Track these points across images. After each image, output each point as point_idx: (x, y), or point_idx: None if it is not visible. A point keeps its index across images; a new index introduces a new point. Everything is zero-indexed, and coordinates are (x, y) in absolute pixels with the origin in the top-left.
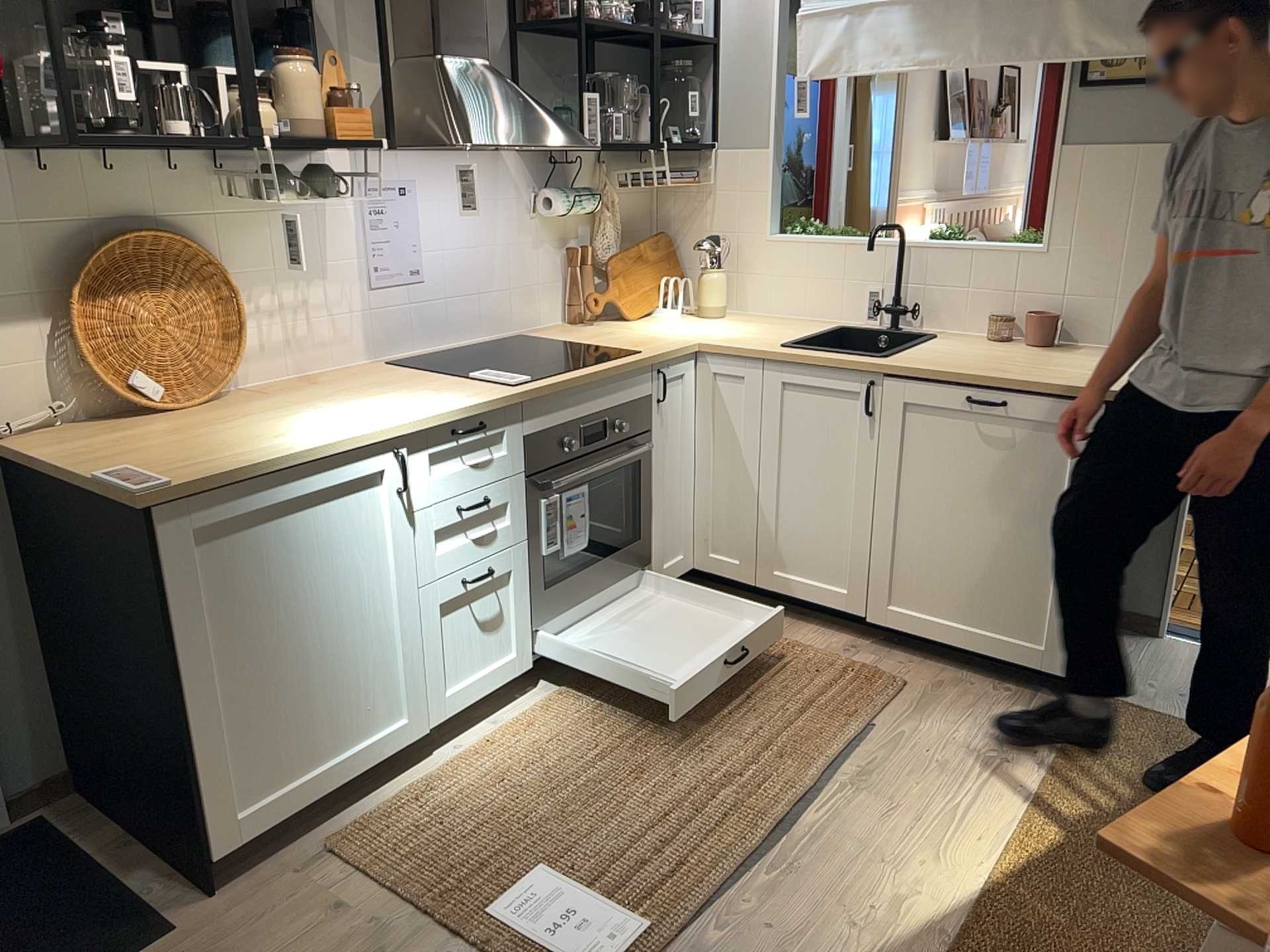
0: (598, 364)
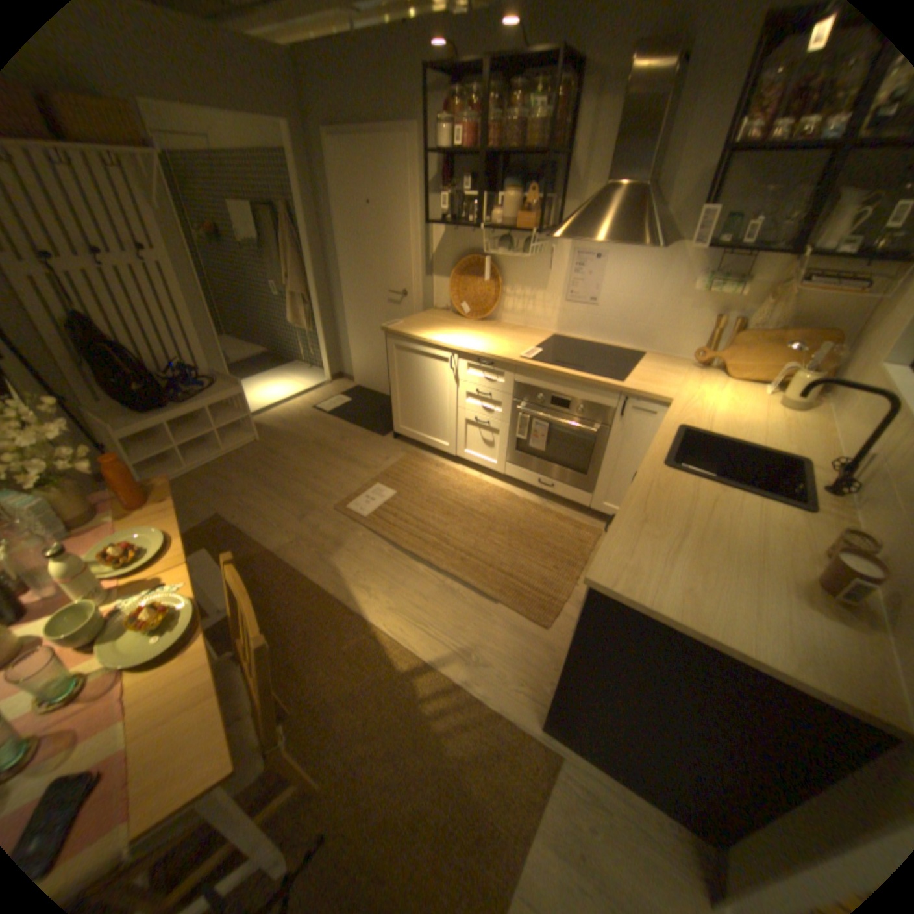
0: (579, 372)
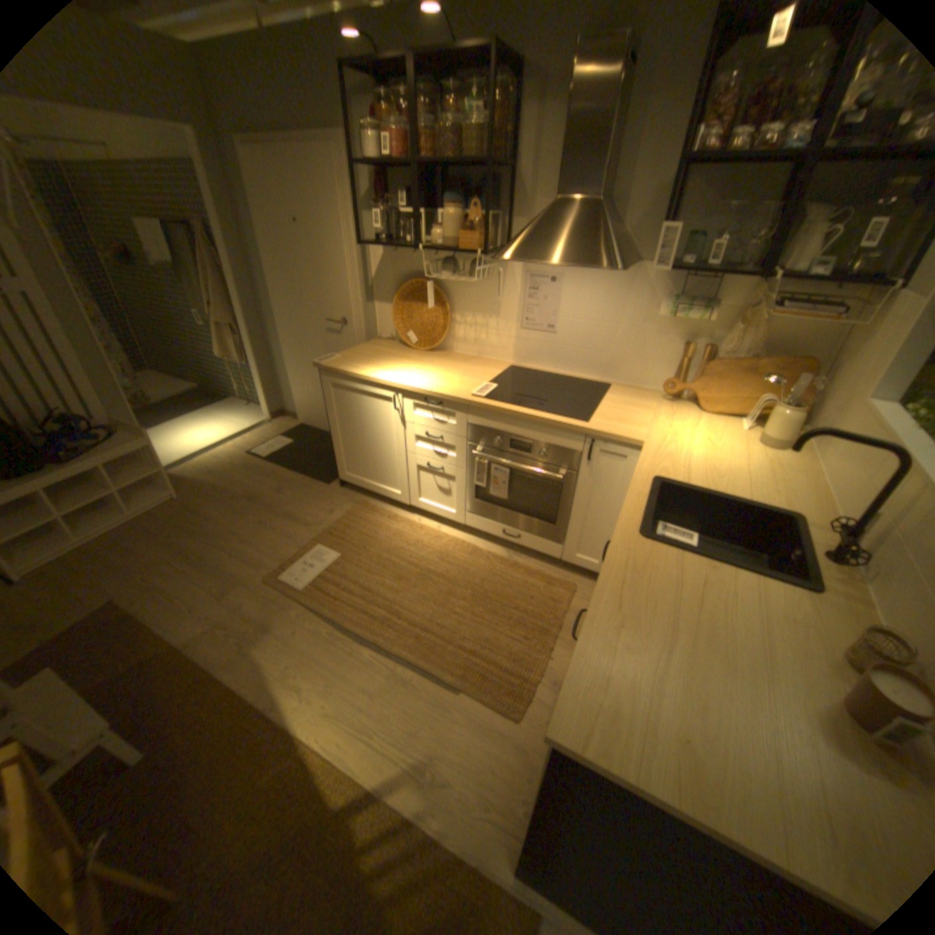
0: (538, 412)
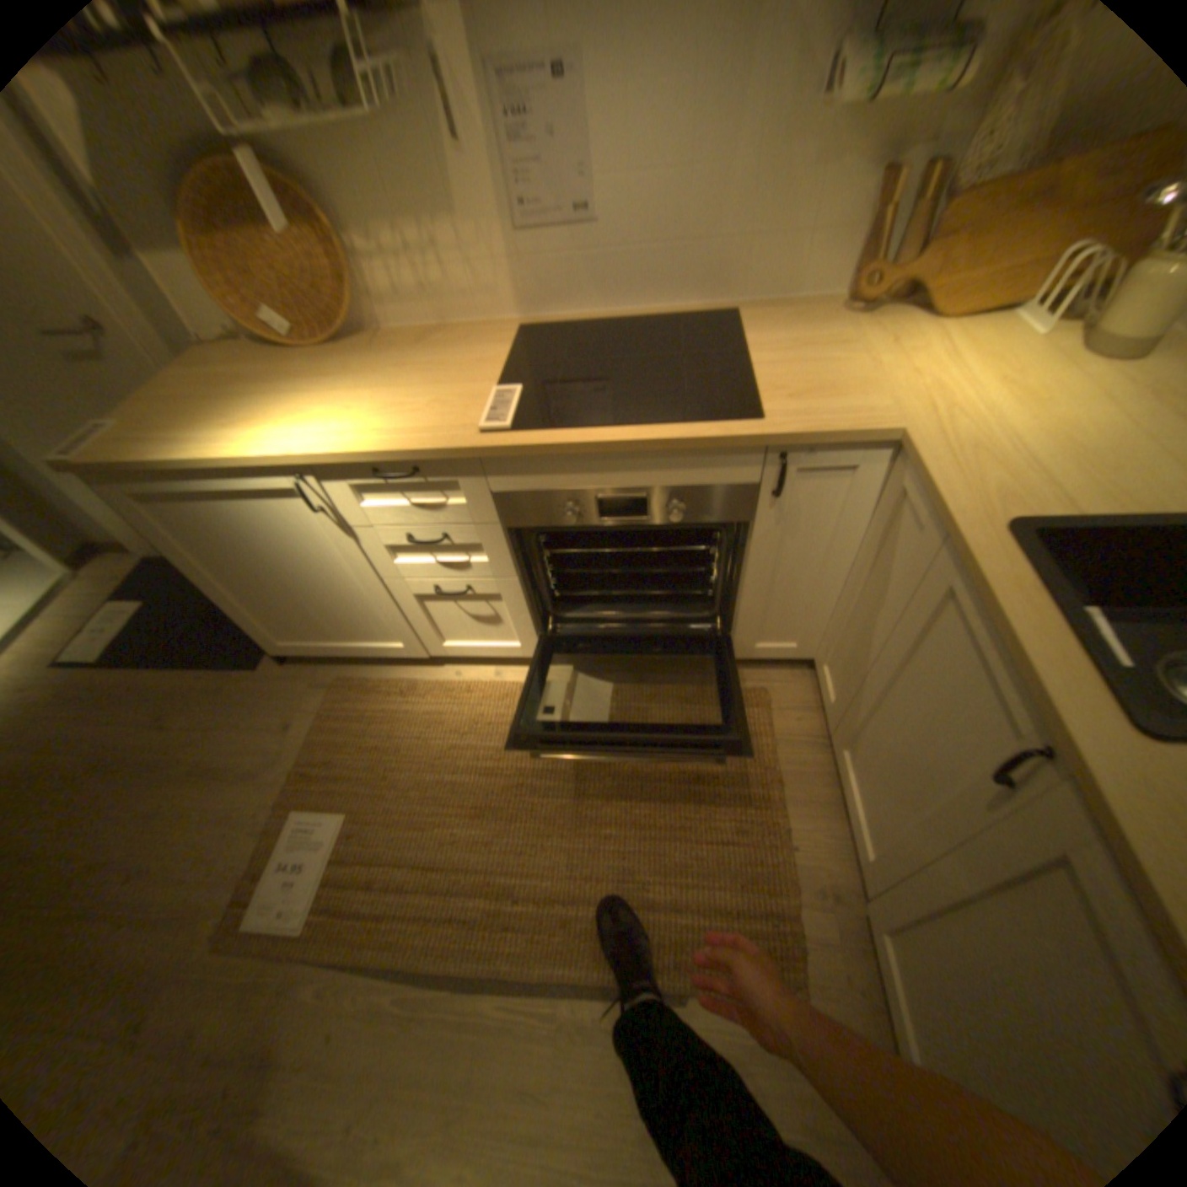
0: (648, 426)
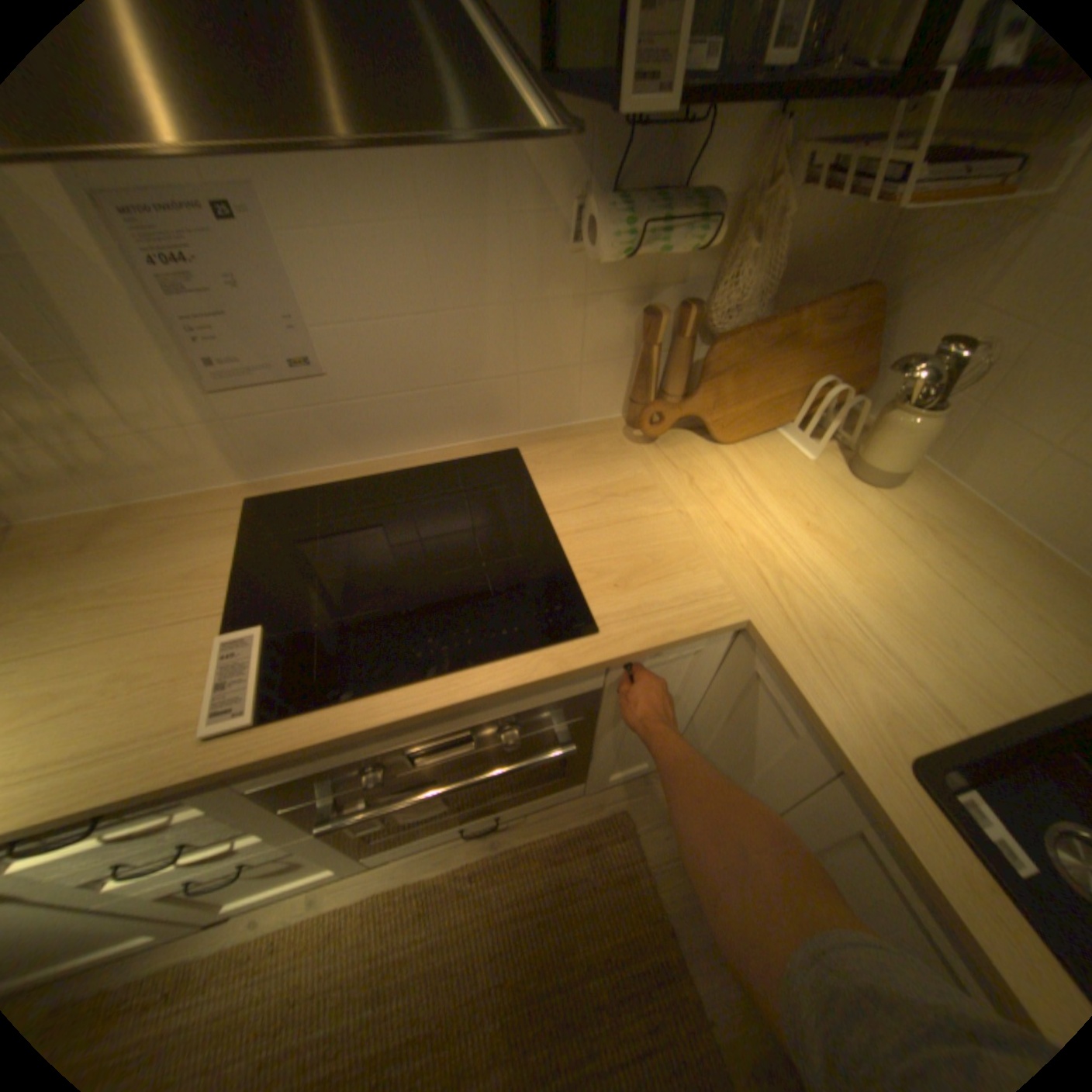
0: (459, 671)
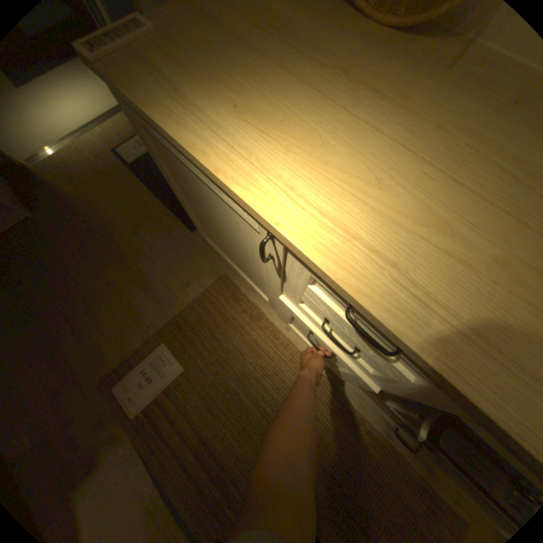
0: None
